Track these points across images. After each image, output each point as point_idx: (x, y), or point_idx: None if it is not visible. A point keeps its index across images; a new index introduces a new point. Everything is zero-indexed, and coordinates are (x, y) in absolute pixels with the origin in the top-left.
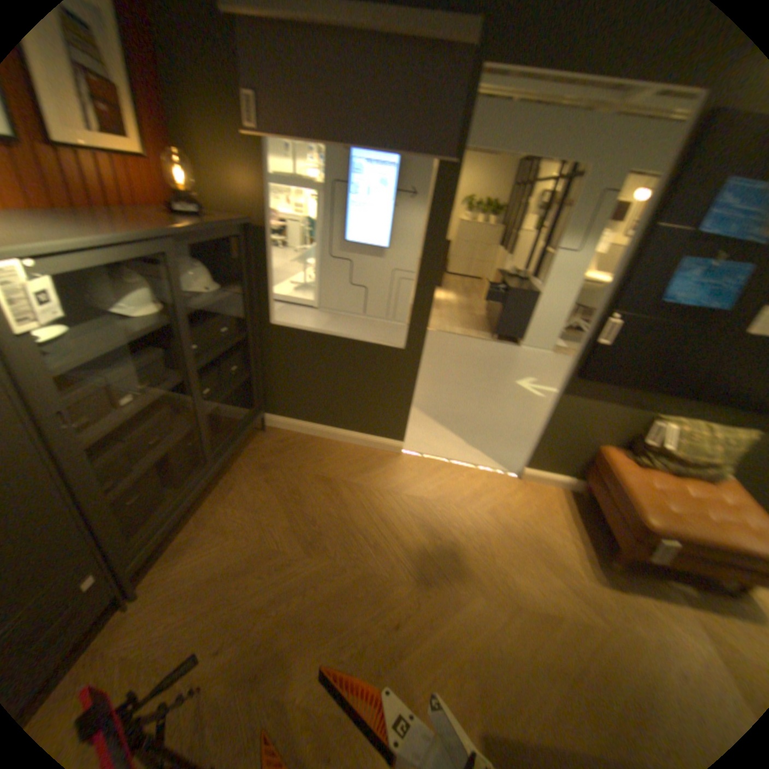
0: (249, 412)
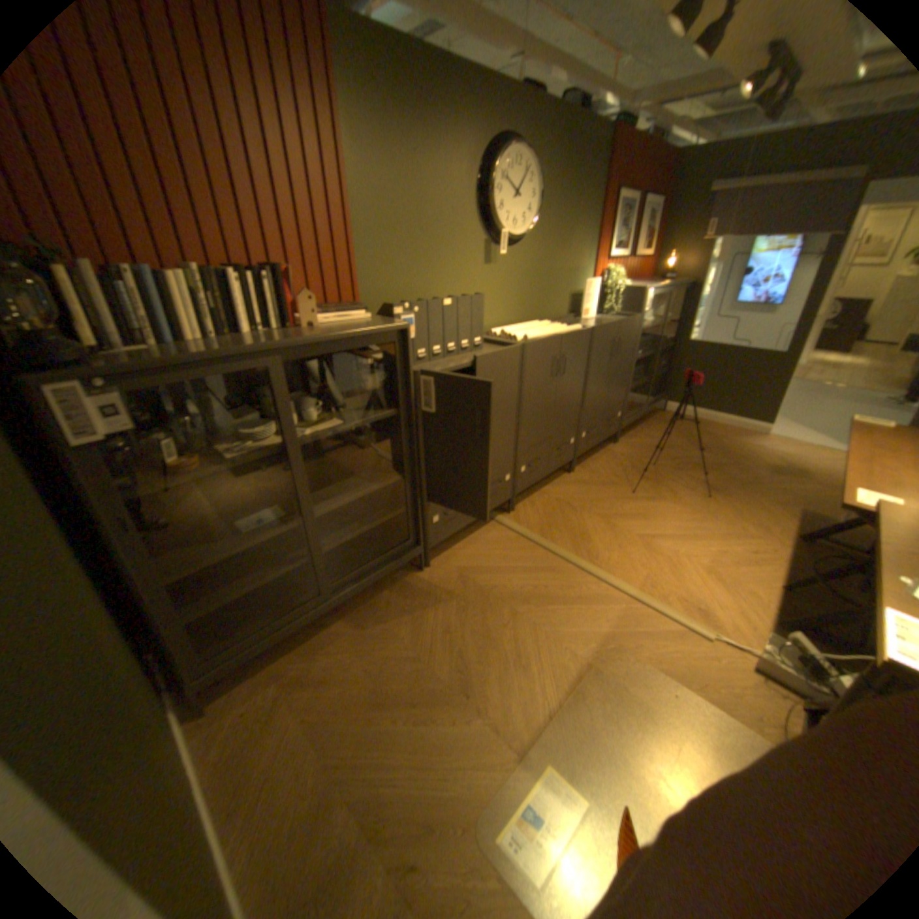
0: (663, 394)
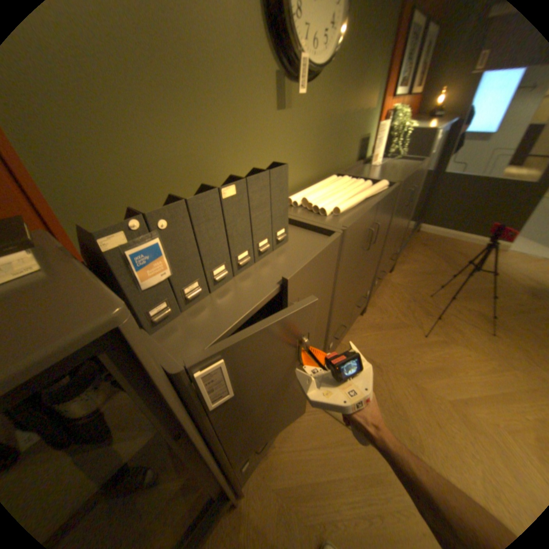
0: (420, 219)
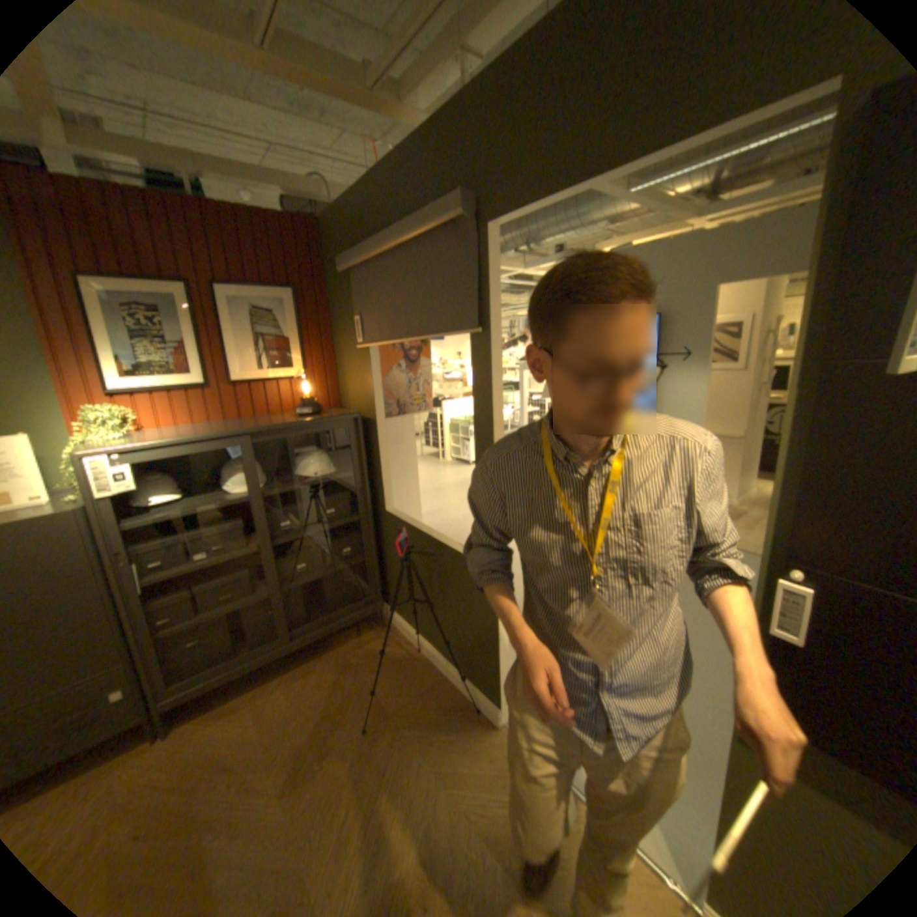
0: (361, 602)
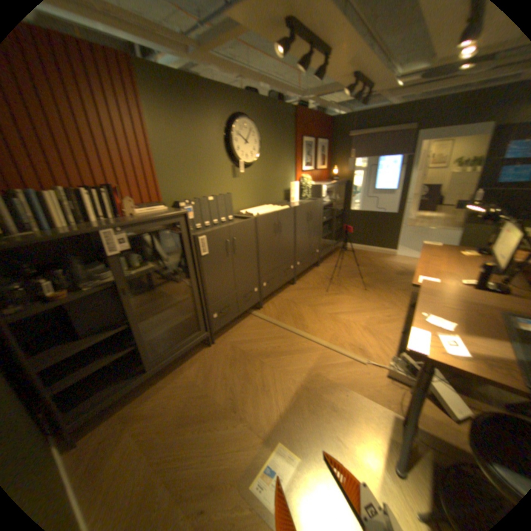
0: (342, 239)
